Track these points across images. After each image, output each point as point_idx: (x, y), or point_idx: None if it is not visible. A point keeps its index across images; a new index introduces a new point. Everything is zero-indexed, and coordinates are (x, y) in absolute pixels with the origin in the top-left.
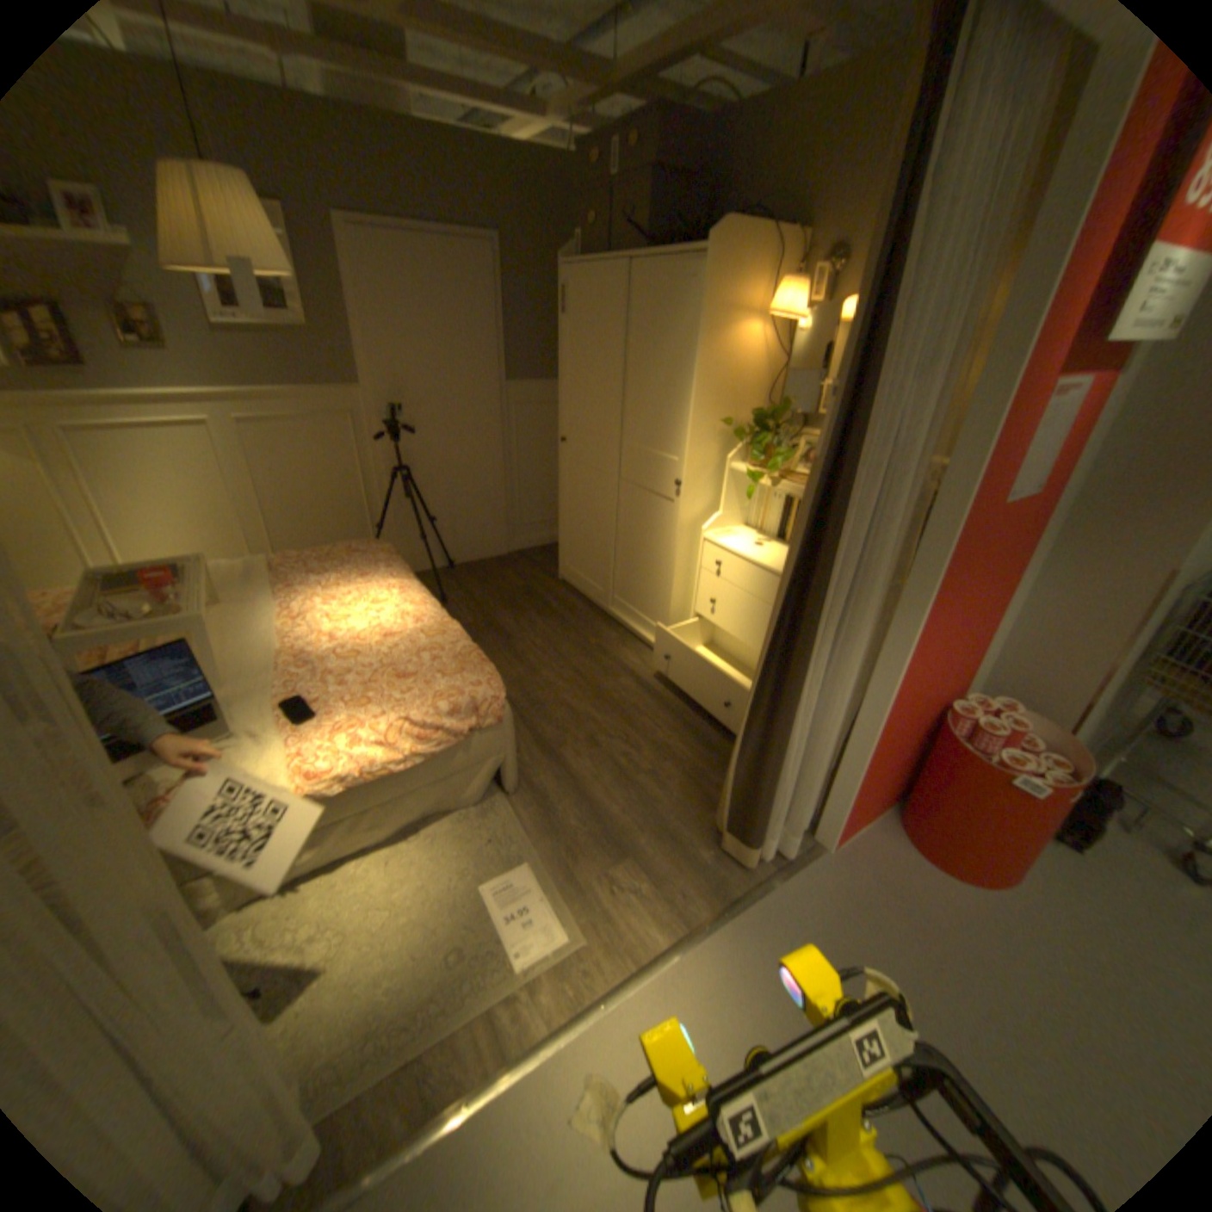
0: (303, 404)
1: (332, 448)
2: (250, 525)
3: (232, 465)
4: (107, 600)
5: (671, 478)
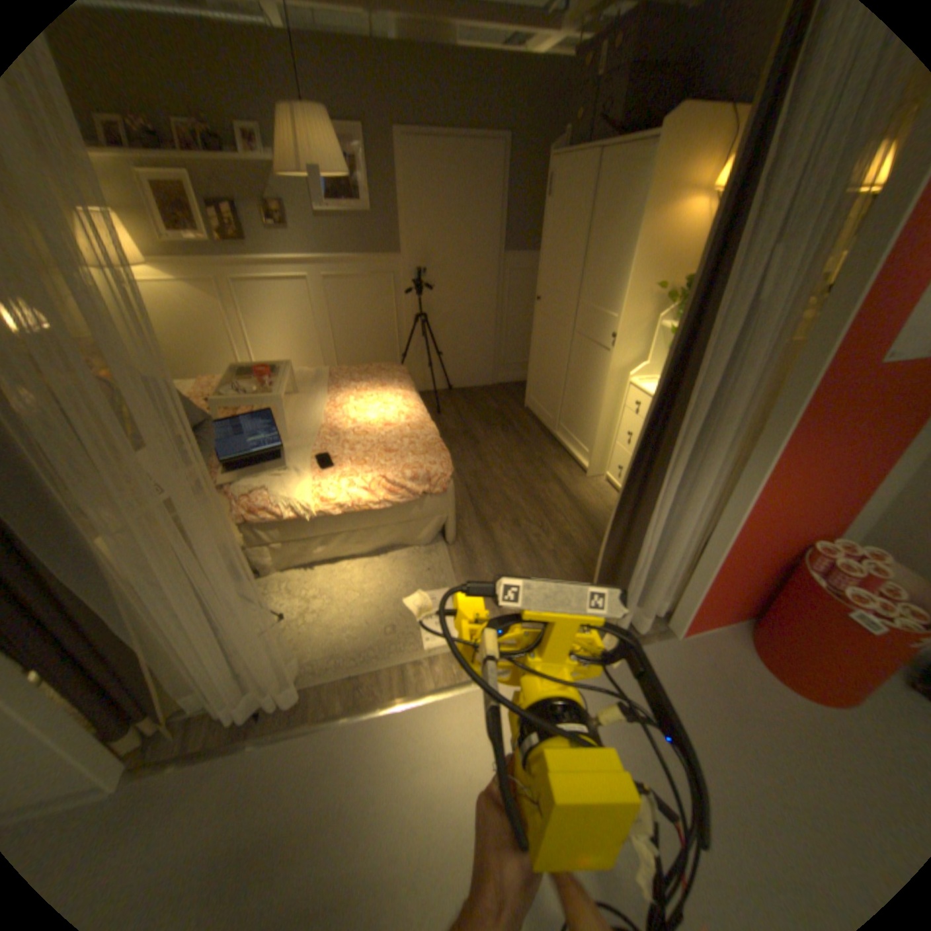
0: (363, 266)
1: (378, 298)
2: (325, 347)
3: (318, 306)
4: (236, 381)
5: (610, 331)
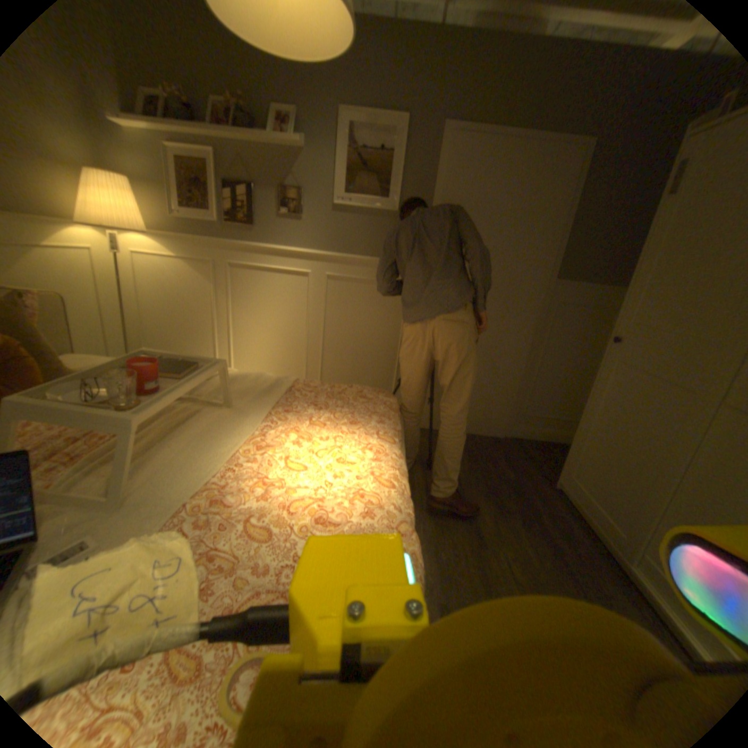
0: (375, 272)
1: (385, 310)
2: (311, 354)
3: (314, 308)
4: (111, 377)
5: None
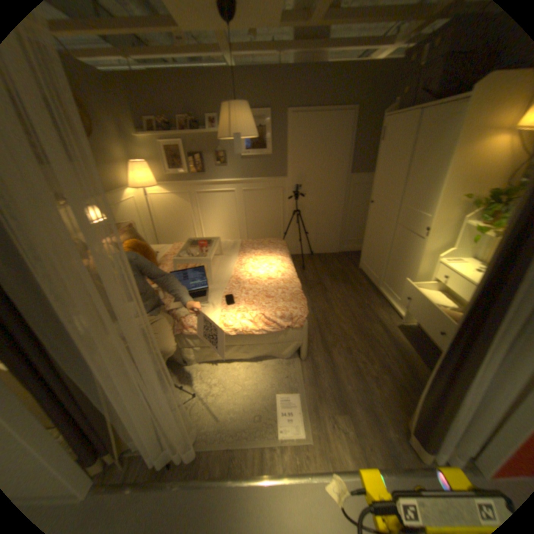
0: (266, 184)
1: (273, 201)
2: (242, 228)
3: (240, 206)
4: (190, 249)
5: (426, 225)
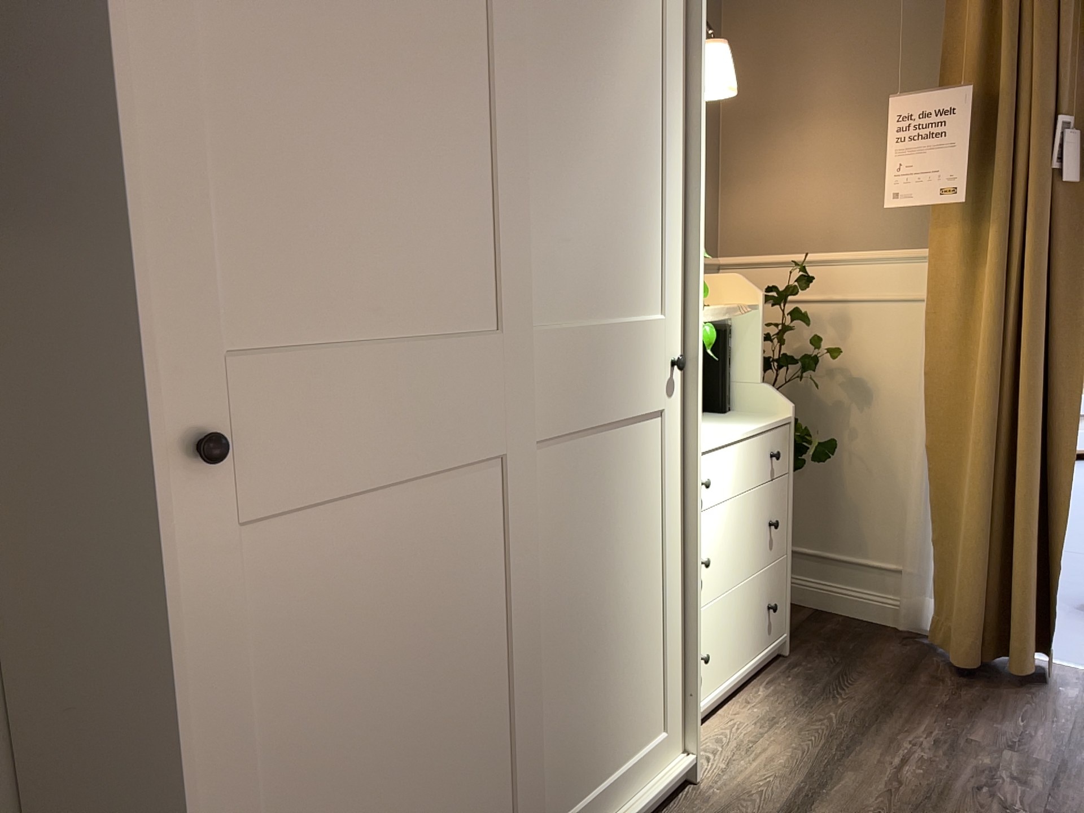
0: None
1: None
2: None
3: None
4: None
5: (658, 362)
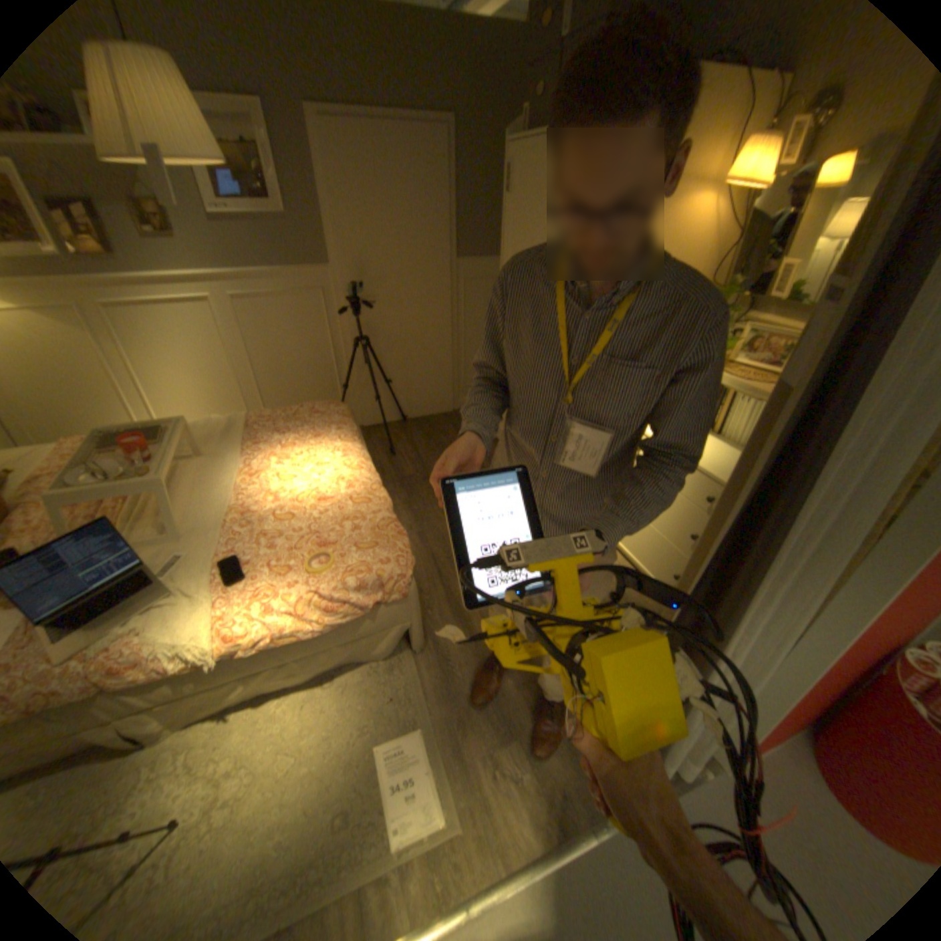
0: (283, 282)
1: (307, 319)
2: (245, 383)
3: (229, 334)
4: (98, 459)
5: None
